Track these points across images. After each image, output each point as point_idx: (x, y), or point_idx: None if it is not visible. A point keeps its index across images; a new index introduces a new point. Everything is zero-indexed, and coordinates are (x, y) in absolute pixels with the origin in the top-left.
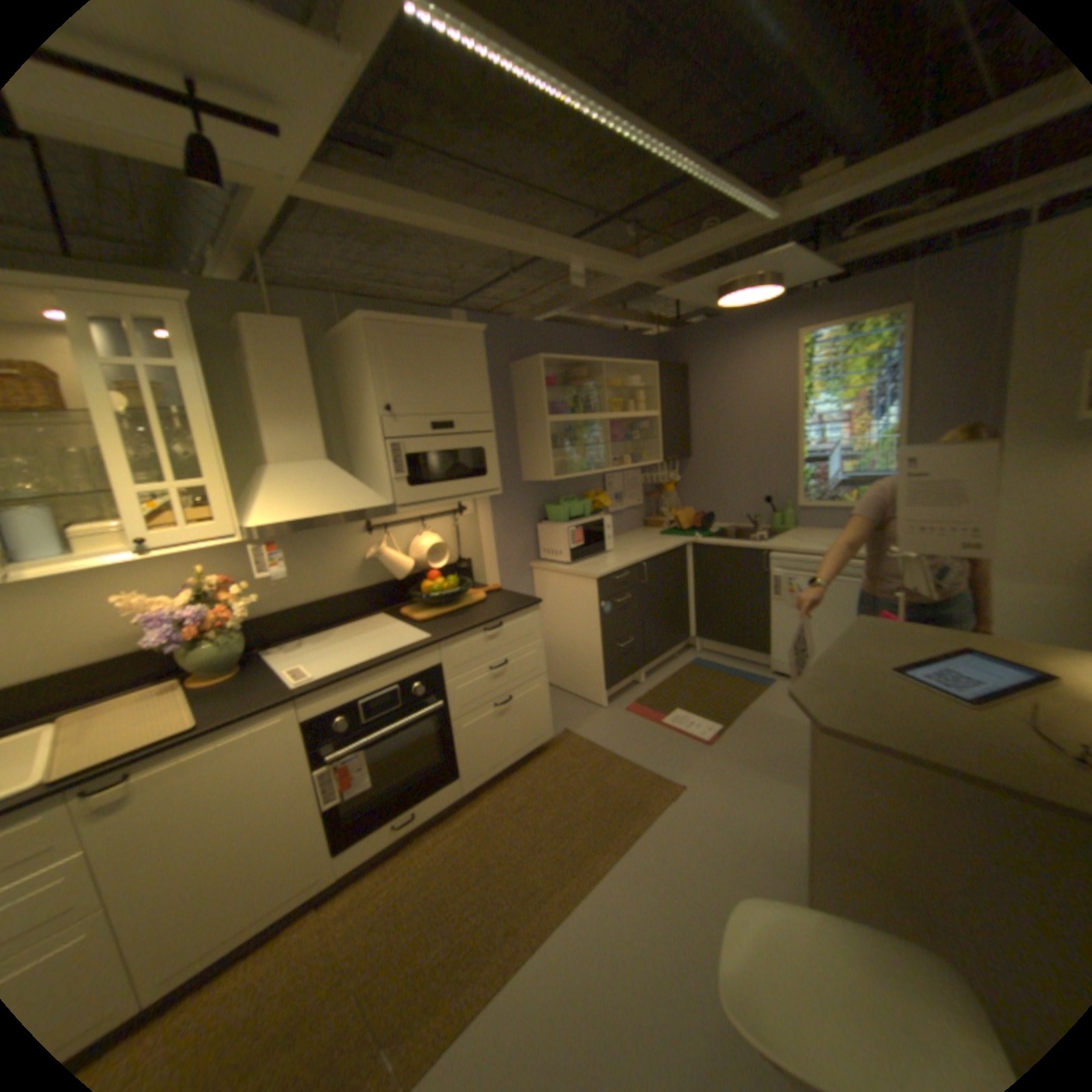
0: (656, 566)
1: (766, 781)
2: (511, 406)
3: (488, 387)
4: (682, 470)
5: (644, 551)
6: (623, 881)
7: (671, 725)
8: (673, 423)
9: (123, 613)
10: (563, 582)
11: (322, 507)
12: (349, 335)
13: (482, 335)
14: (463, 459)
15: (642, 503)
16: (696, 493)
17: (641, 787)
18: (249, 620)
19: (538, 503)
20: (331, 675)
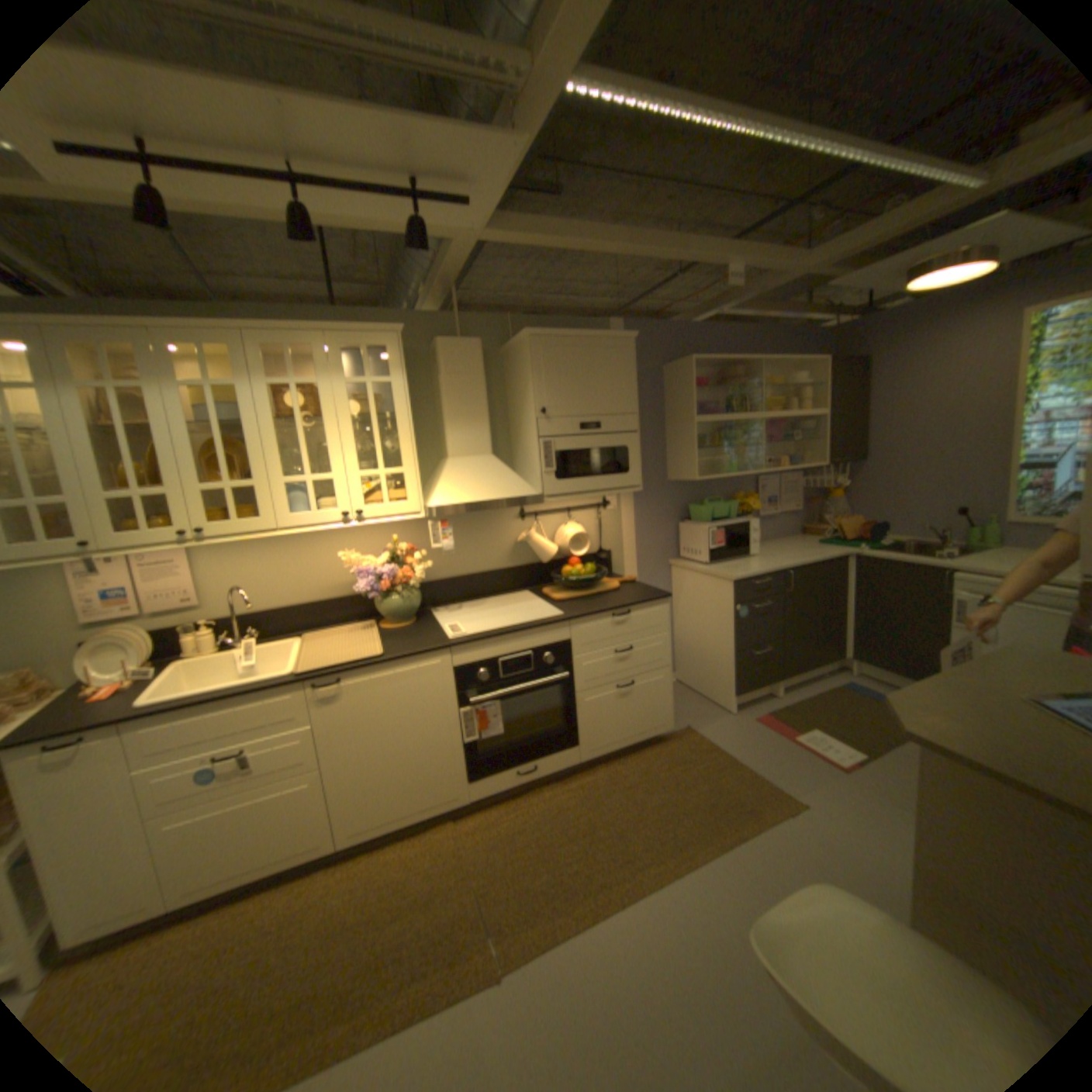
0: (806, 575)
1: (910, 824)
2: (660, 407)
3: (634, 391)
4: (854, 475)
5: (793, 559)
6: (721, 875)
7: (804, 744)
8: (845, 422)
9: (344, 566)
10: (699, 581)
11: (483, 495)
12: (516, 350)
13: (632, 342)
14: (606, 457)
15: (801, 509)
16: (870, 501)
17: (758, 796)
18: (425, 583)
19: (680, 502)
20: (479, 634)
